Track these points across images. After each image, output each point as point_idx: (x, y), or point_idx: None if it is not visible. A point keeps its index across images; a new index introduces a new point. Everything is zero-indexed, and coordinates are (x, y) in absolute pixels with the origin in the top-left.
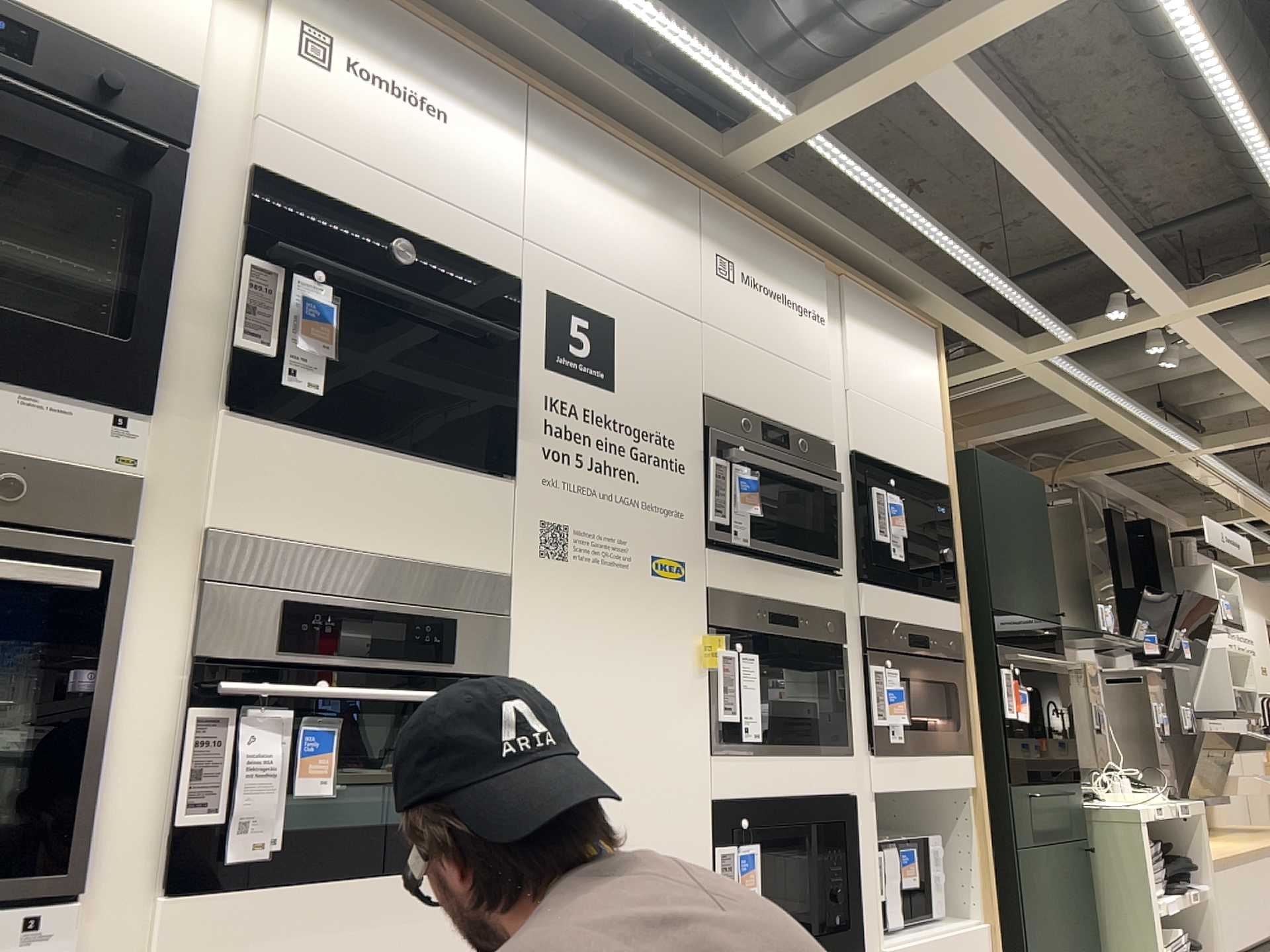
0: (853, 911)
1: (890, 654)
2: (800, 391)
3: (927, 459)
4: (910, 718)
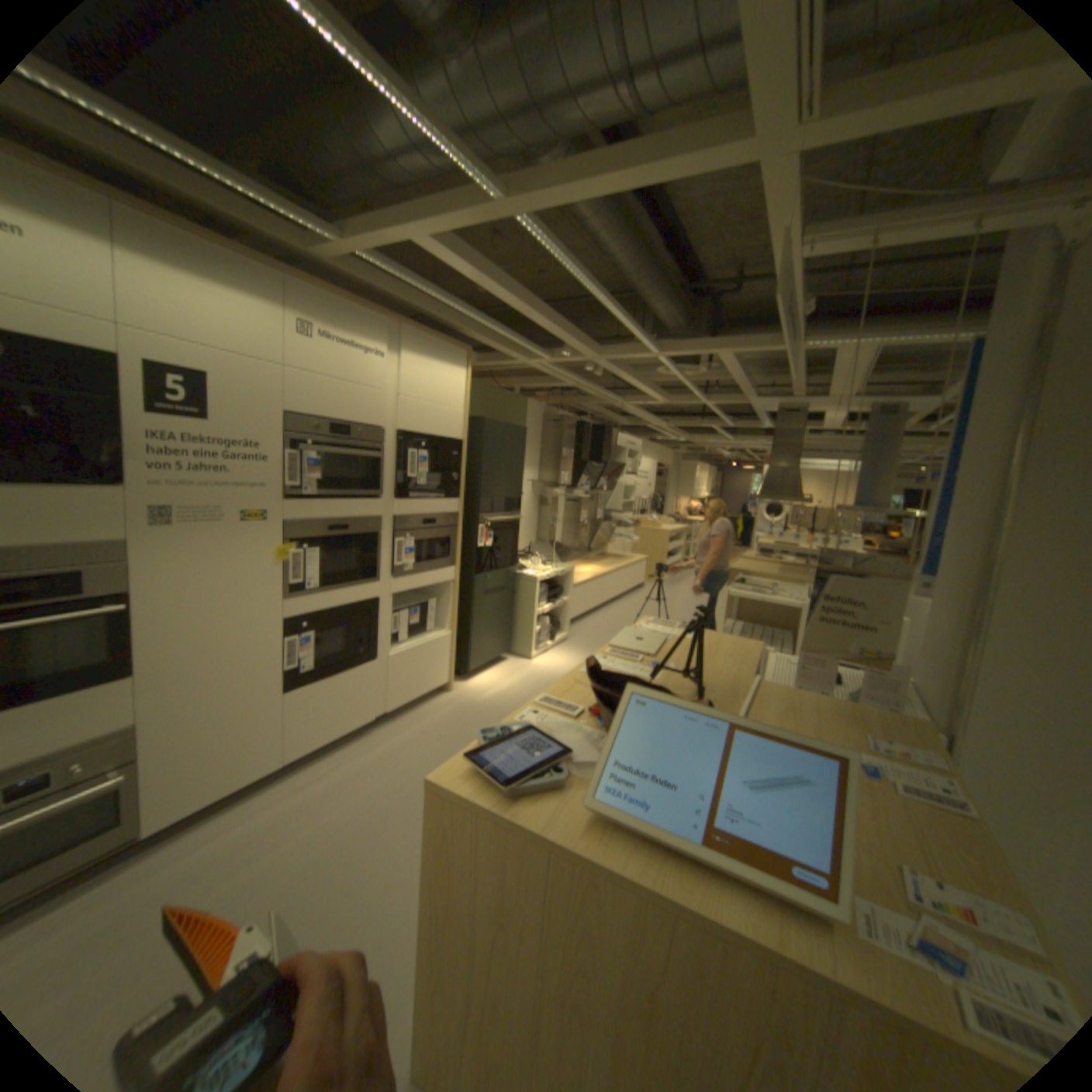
0: (370, 645)
1: (410, 531)
2: (360, 402)
3: (449, 429)
4: (415, 560)
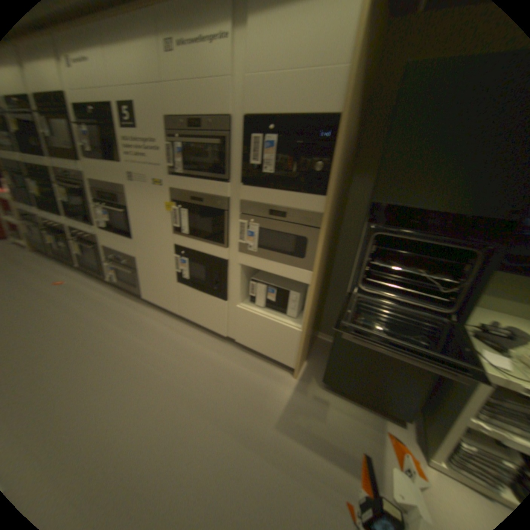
0: (222, 289)
1: (259, 217)
2: (208, 94)
3: (317, 99)
4: (256, 244)
